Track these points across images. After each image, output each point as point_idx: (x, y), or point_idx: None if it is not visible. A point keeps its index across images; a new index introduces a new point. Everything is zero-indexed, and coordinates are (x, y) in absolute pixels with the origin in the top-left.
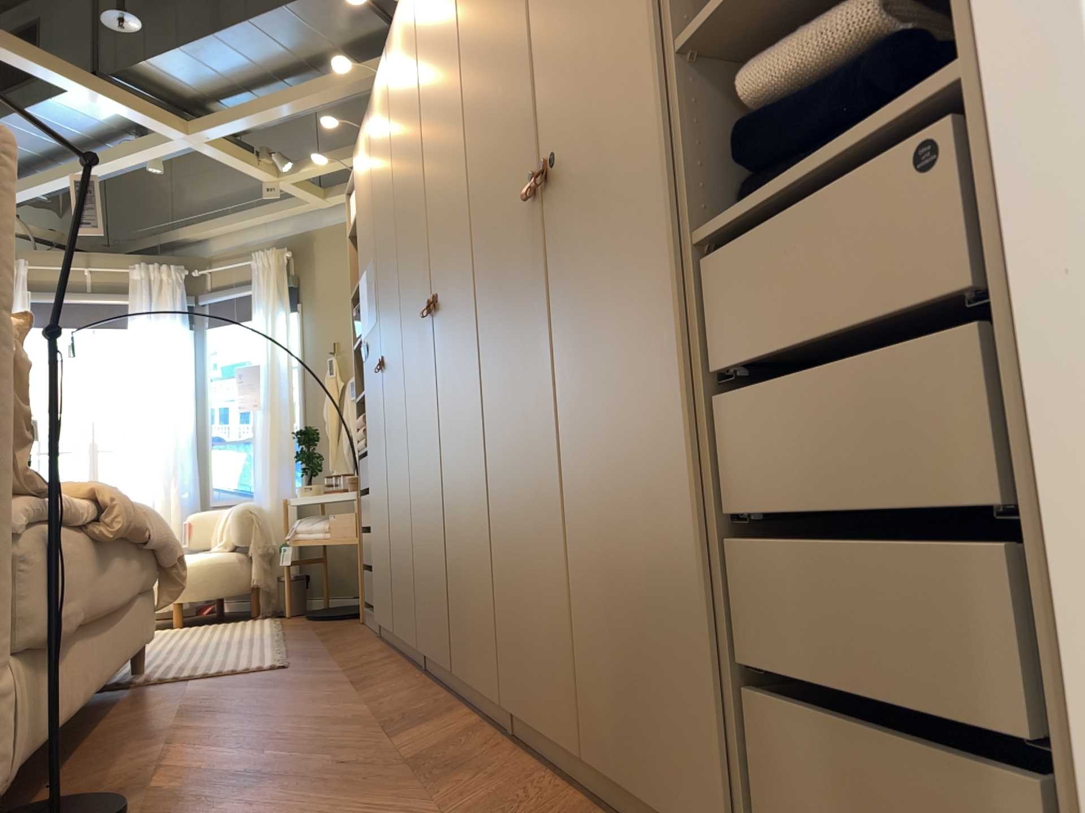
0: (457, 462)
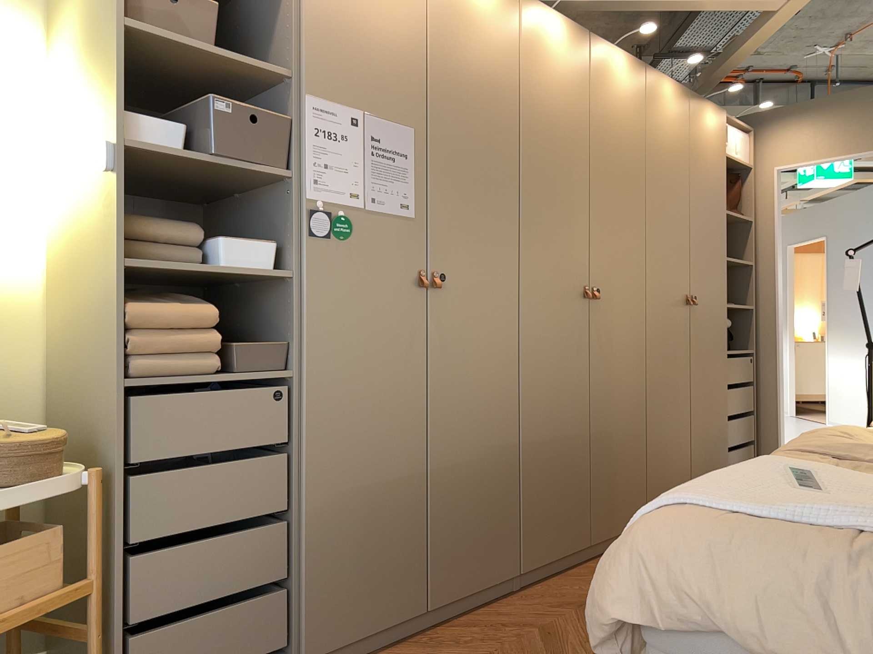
0: (611, 405)
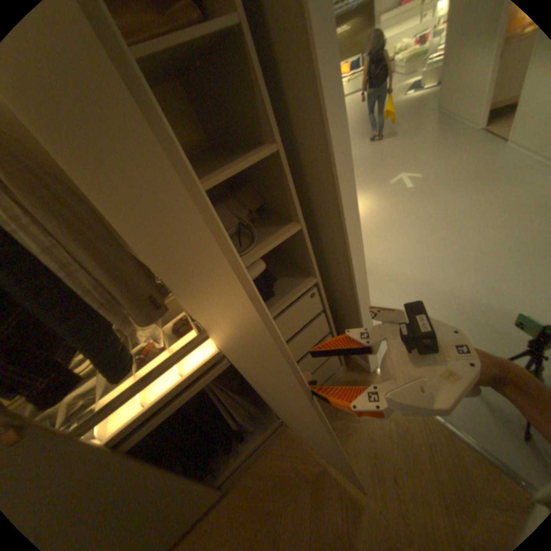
0: None
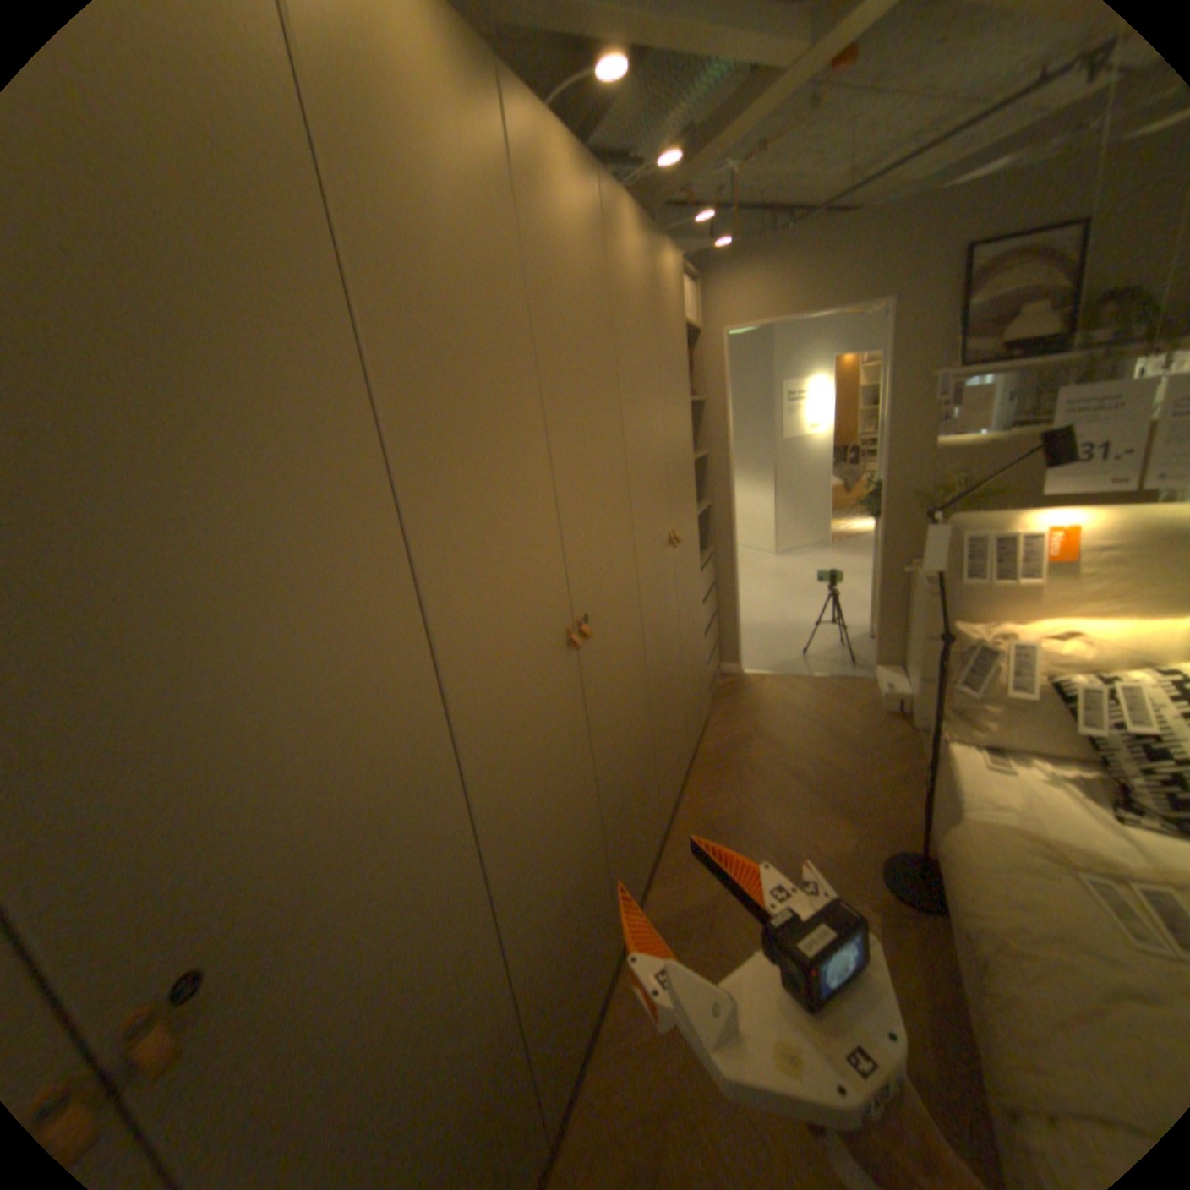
0: (619, 762)
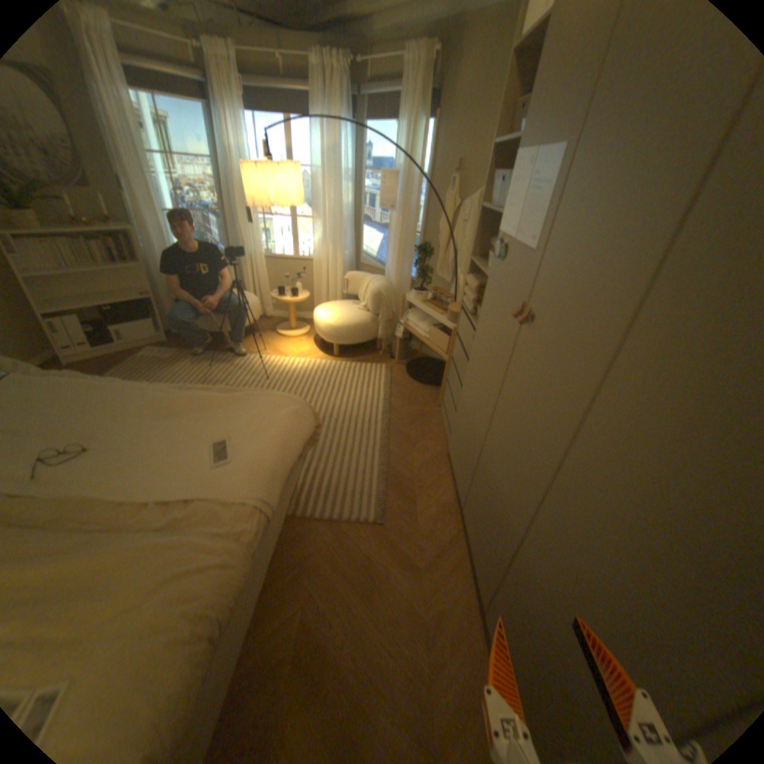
0: None
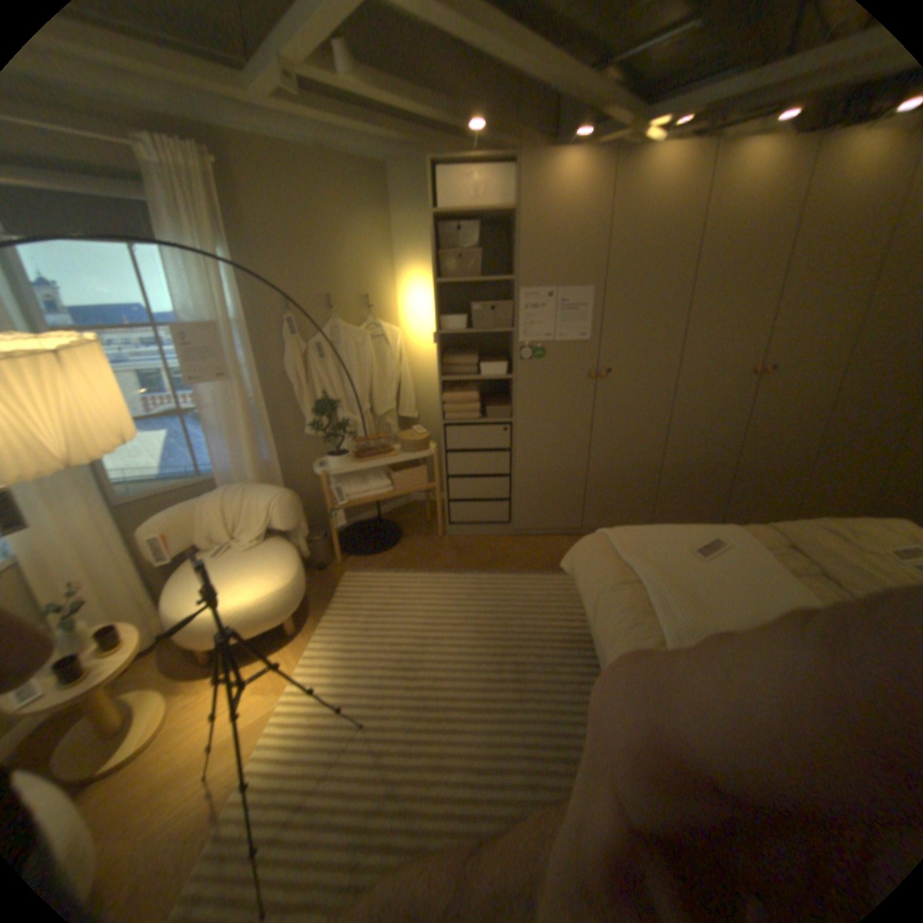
0: (773, 448)
